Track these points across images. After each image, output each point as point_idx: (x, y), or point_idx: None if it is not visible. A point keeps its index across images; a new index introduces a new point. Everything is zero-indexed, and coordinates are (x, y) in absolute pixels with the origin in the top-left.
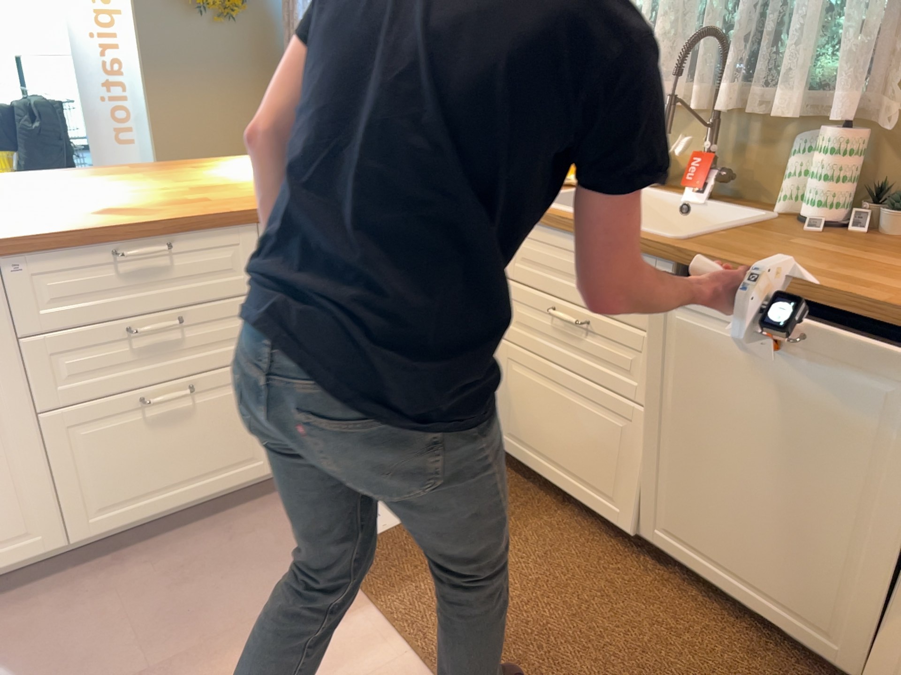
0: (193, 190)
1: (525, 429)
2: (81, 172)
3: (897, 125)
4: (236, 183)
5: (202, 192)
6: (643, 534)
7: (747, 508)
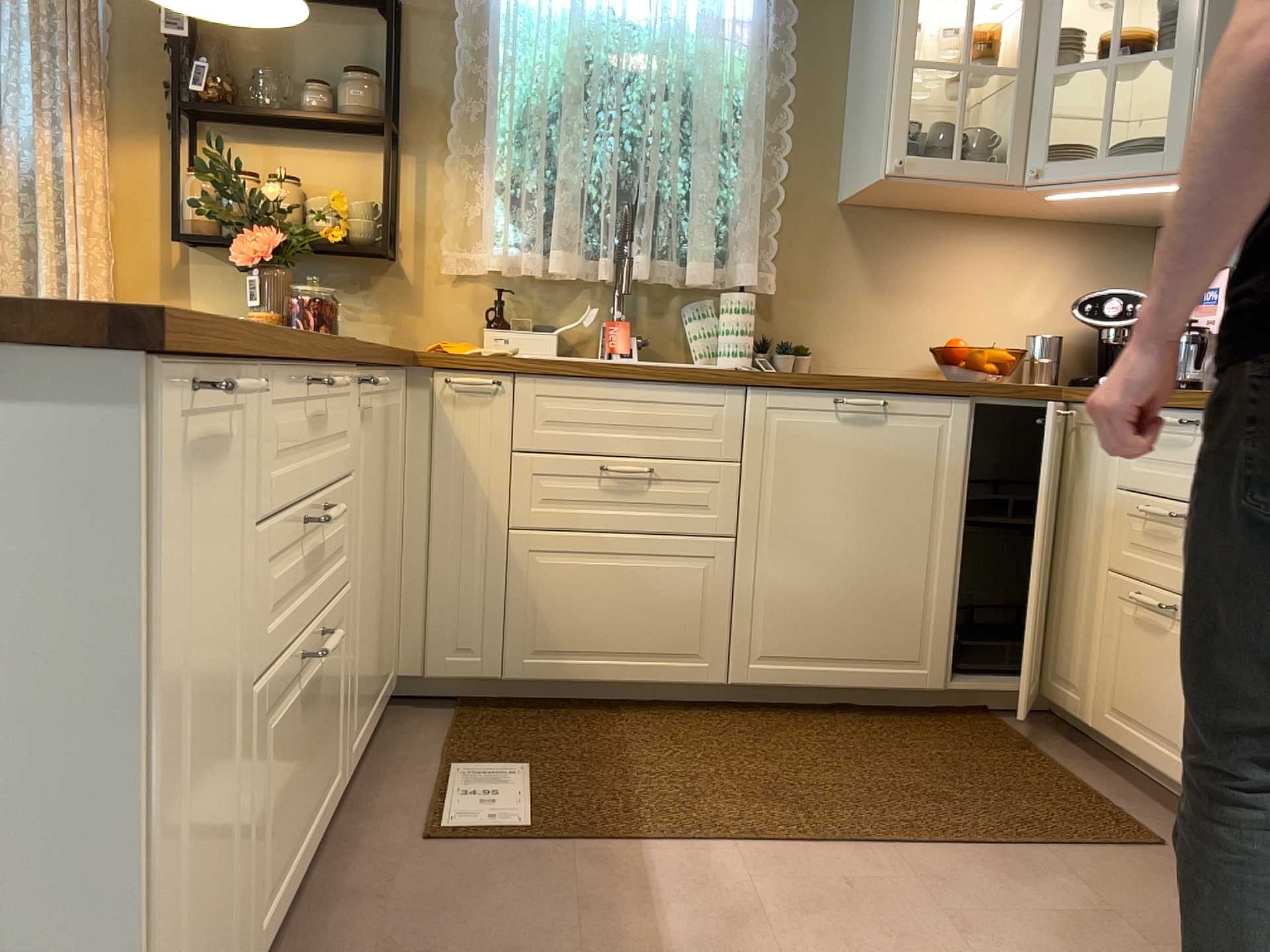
0: None
1: (561, 634)
2: None
3: (777, 287)
4: None
5: None
6: (741, 675)
7: (842, 587)
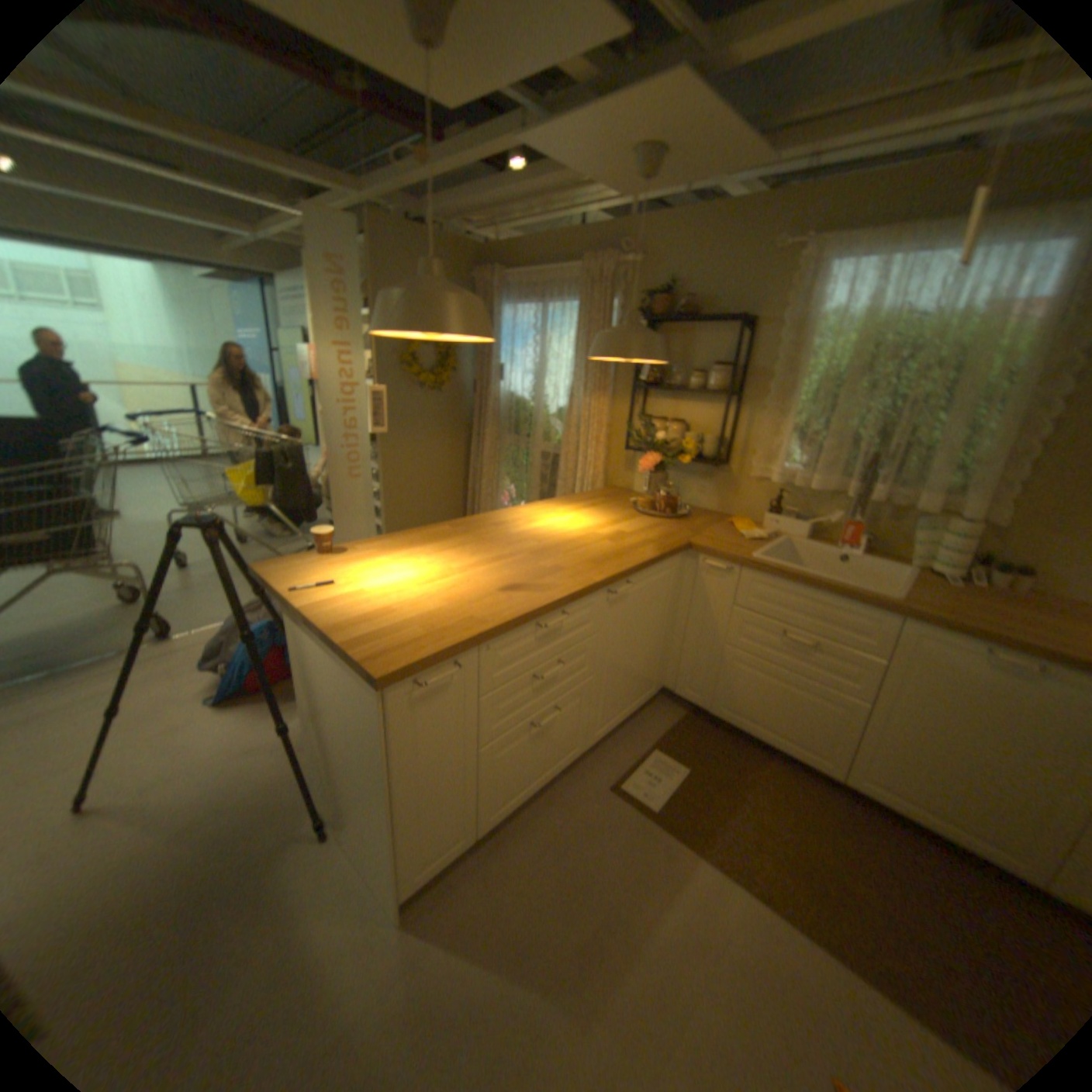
0: (531, 555)
1: (744, 708)
2: (422, 535)
3: (1010, 523)
4: (550, 545)
5: (542, 557)
6: (855, 785)
7: (956, 775)
